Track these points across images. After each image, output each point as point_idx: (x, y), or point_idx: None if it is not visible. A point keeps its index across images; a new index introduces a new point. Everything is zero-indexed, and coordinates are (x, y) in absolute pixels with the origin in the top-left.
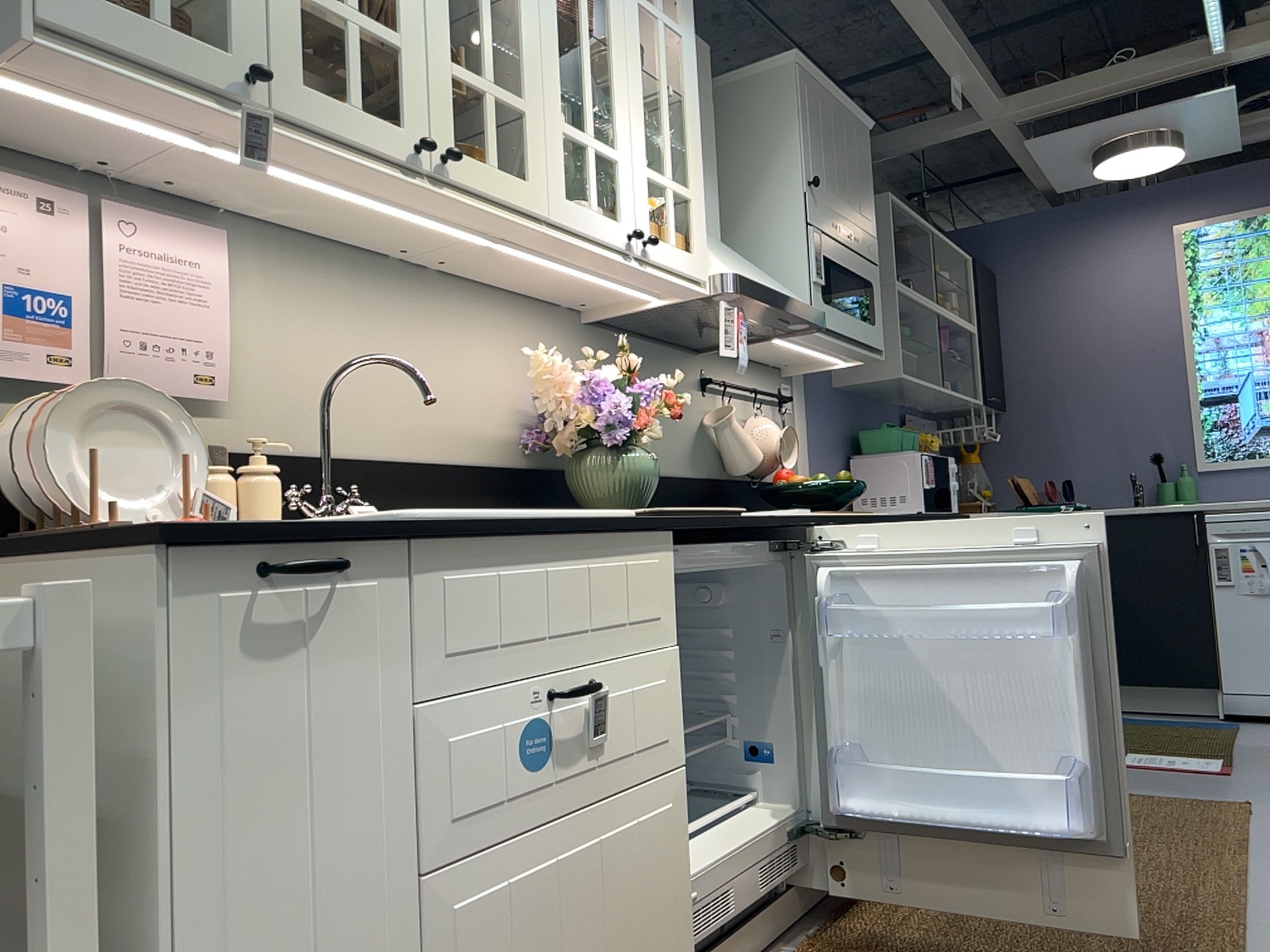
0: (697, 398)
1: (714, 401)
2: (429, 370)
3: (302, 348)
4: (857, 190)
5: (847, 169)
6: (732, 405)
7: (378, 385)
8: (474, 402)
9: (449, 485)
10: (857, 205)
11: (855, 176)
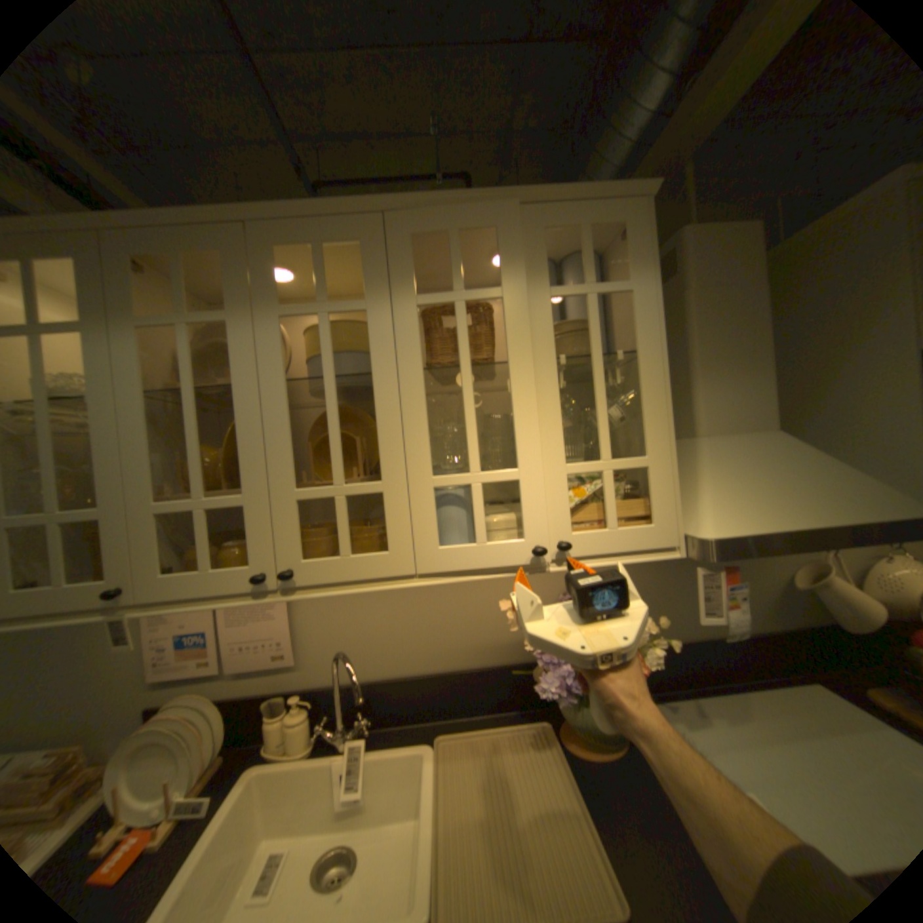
0: None
1: None
2: (445, 607)
3: (344, 618)
4: None
5: None
6: (834, 559)
7: (402, 628)
8: (488, 621)
9: (464, 686)
10: None
11: None
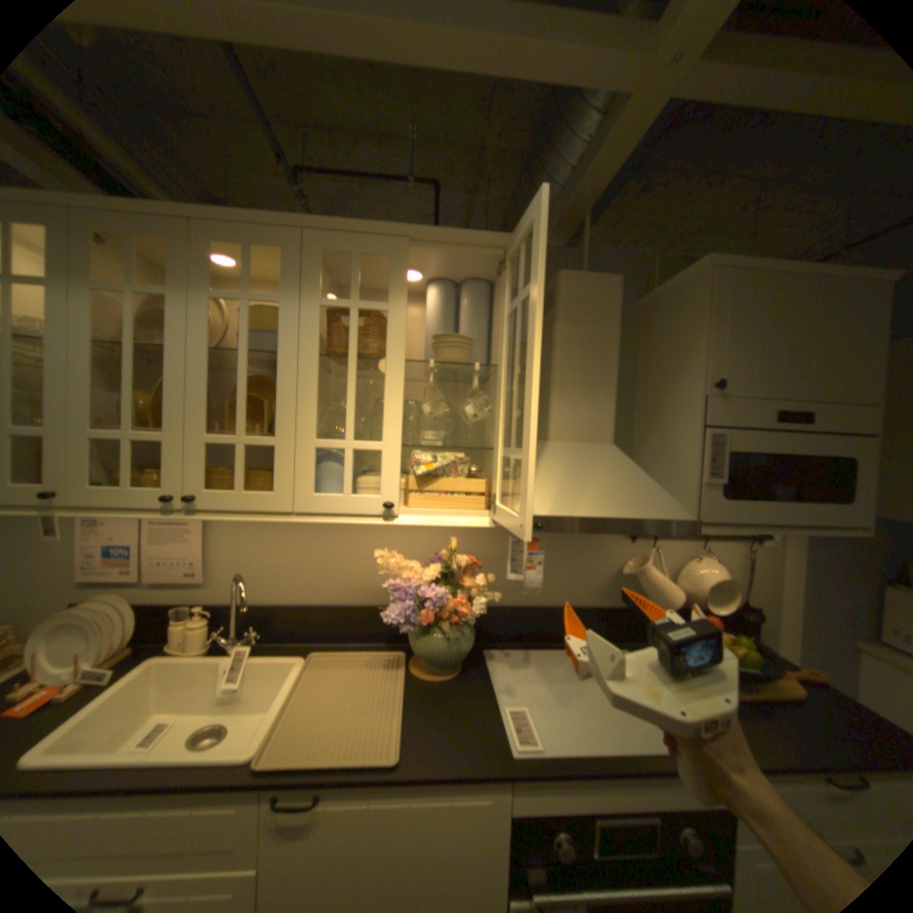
0: (619, 546)
1: (643, 547)
2: (337, 553)
3: (252, 551)
4: (833, 362)
5: (813, 345)
6: (655, 554)
7: (299, 565)
8: (371, 569)
9: (344, 618)
10: (832, 378)
11: (834, 346)
